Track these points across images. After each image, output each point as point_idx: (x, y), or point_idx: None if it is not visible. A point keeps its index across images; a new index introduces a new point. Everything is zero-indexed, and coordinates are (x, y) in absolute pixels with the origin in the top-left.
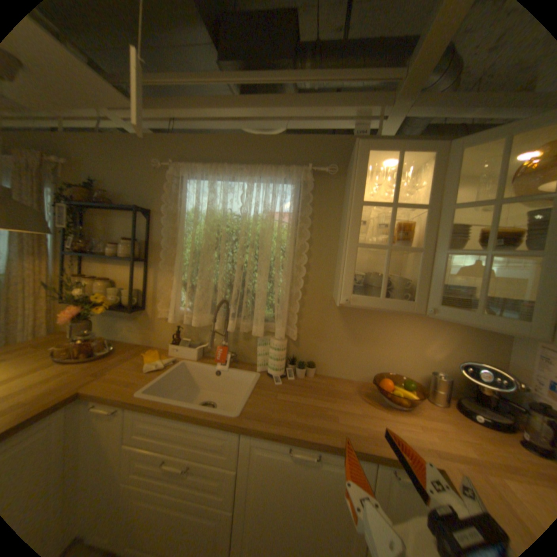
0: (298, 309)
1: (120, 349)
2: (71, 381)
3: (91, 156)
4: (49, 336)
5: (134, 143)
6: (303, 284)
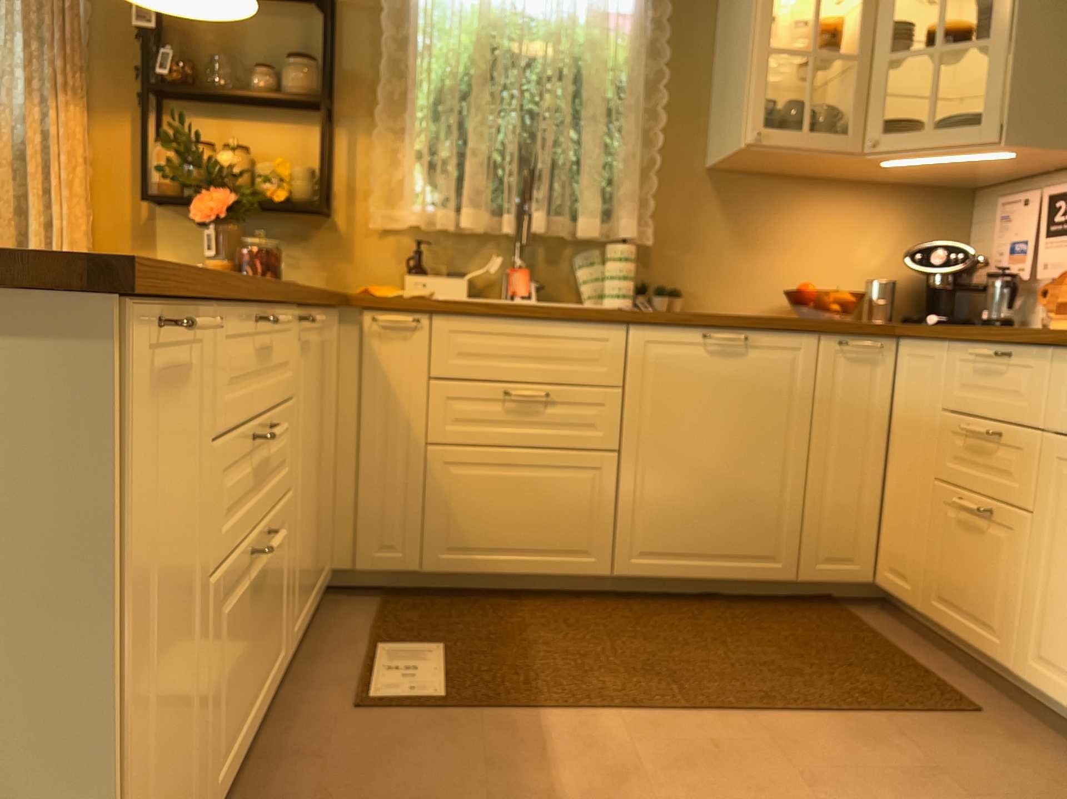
0: (654, 188)
1: None
2: None
3: None
4: None
5: None
6: (663, 141)
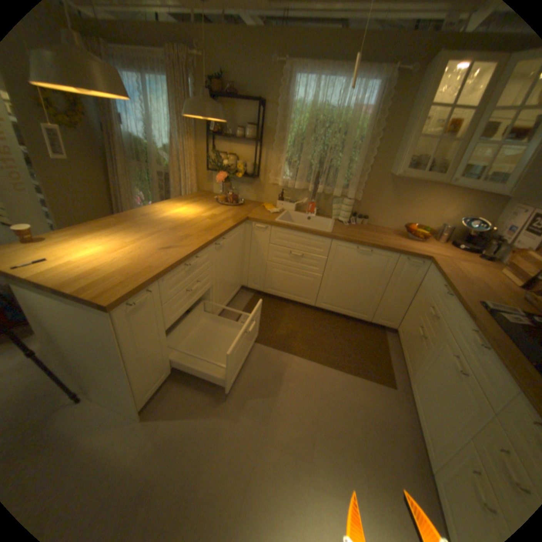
0: (365, 180)
1: (246, 203)
2: (239, 213)
3: (220, 50)
4: (201, 193)
5: (255, 38)
6: (372, 163)
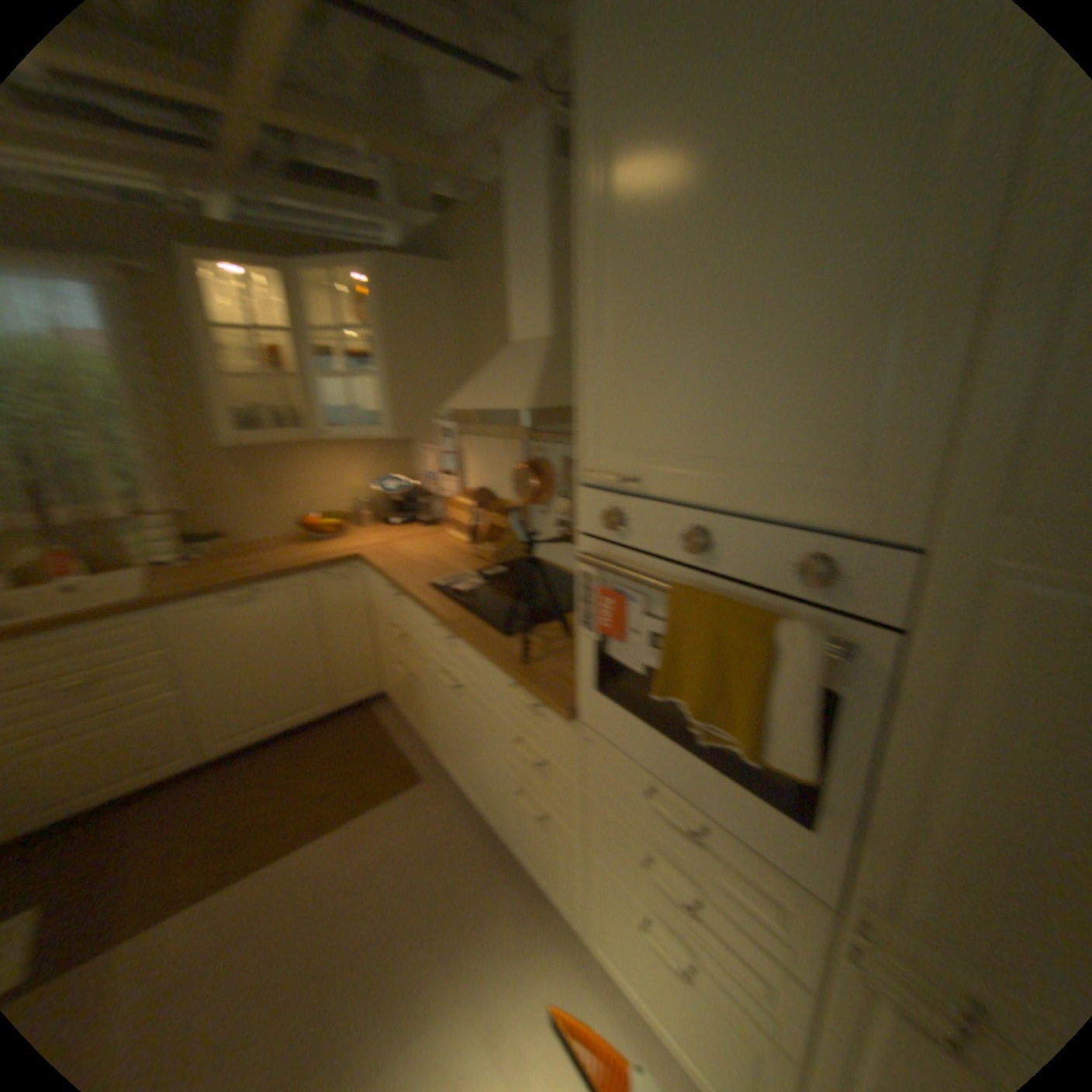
0: (158, 469)
1: None
2: None
3: None
4: None
5: None
6: (153, 433)
